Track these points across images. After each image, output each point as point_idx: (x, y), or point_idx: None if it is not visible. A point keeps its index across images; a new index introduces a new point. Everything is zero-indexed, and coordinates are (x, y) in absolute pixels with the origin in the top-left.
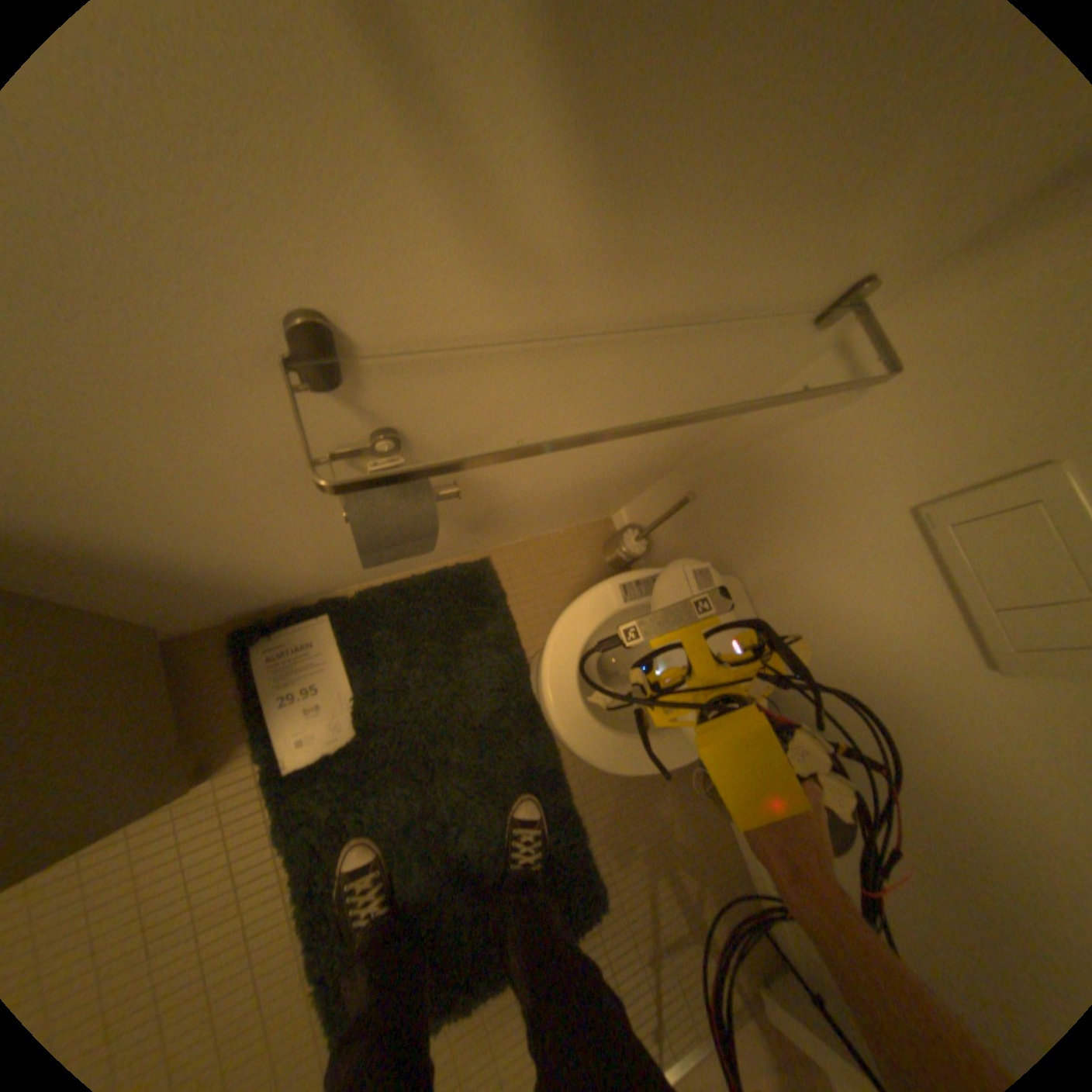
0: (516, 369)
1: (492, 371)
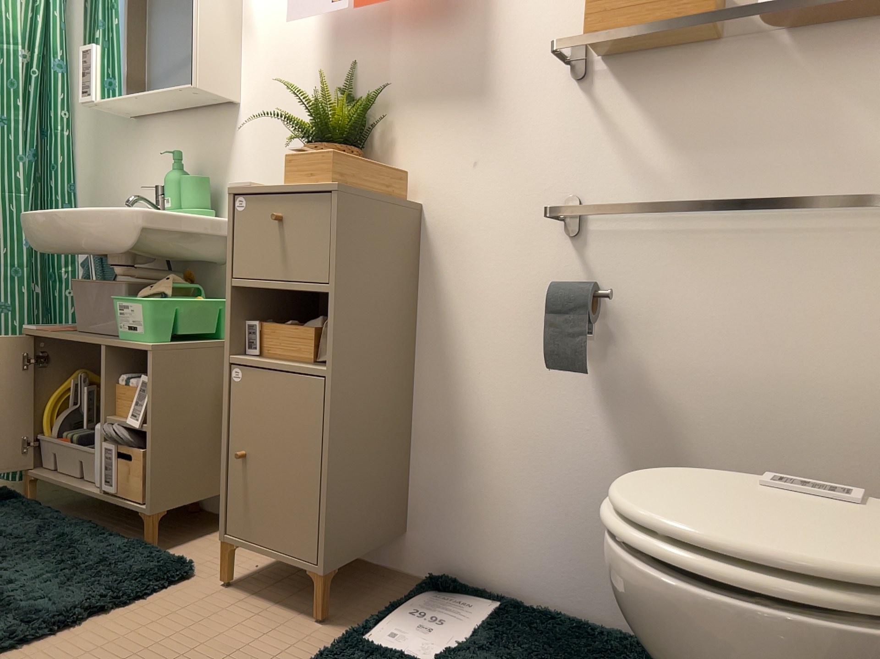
0: (656, 245)
1: (643, 245)
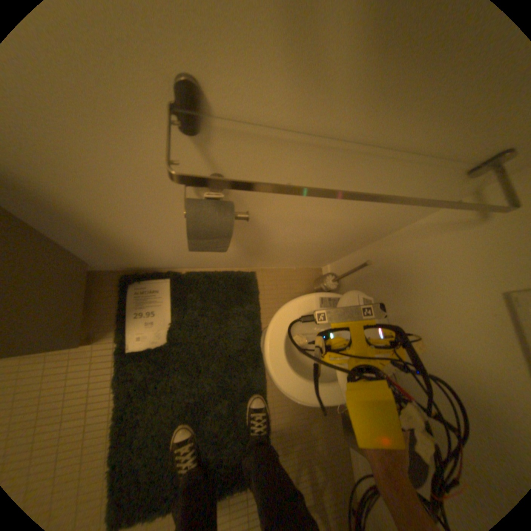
0: (295, 154)
1: (282, 152)
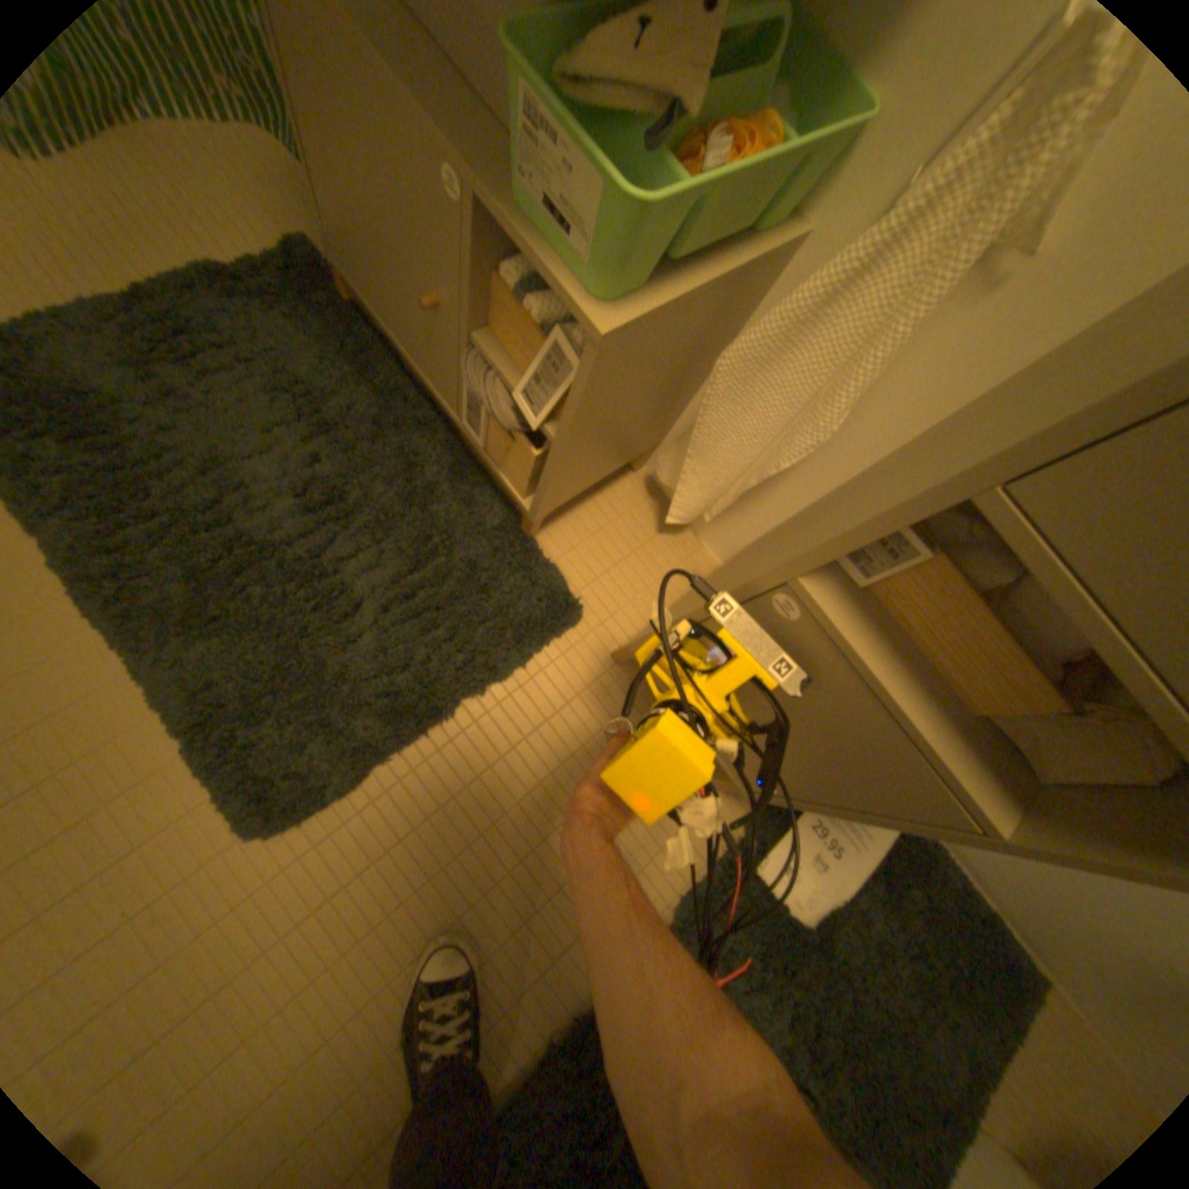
0: None
1: None
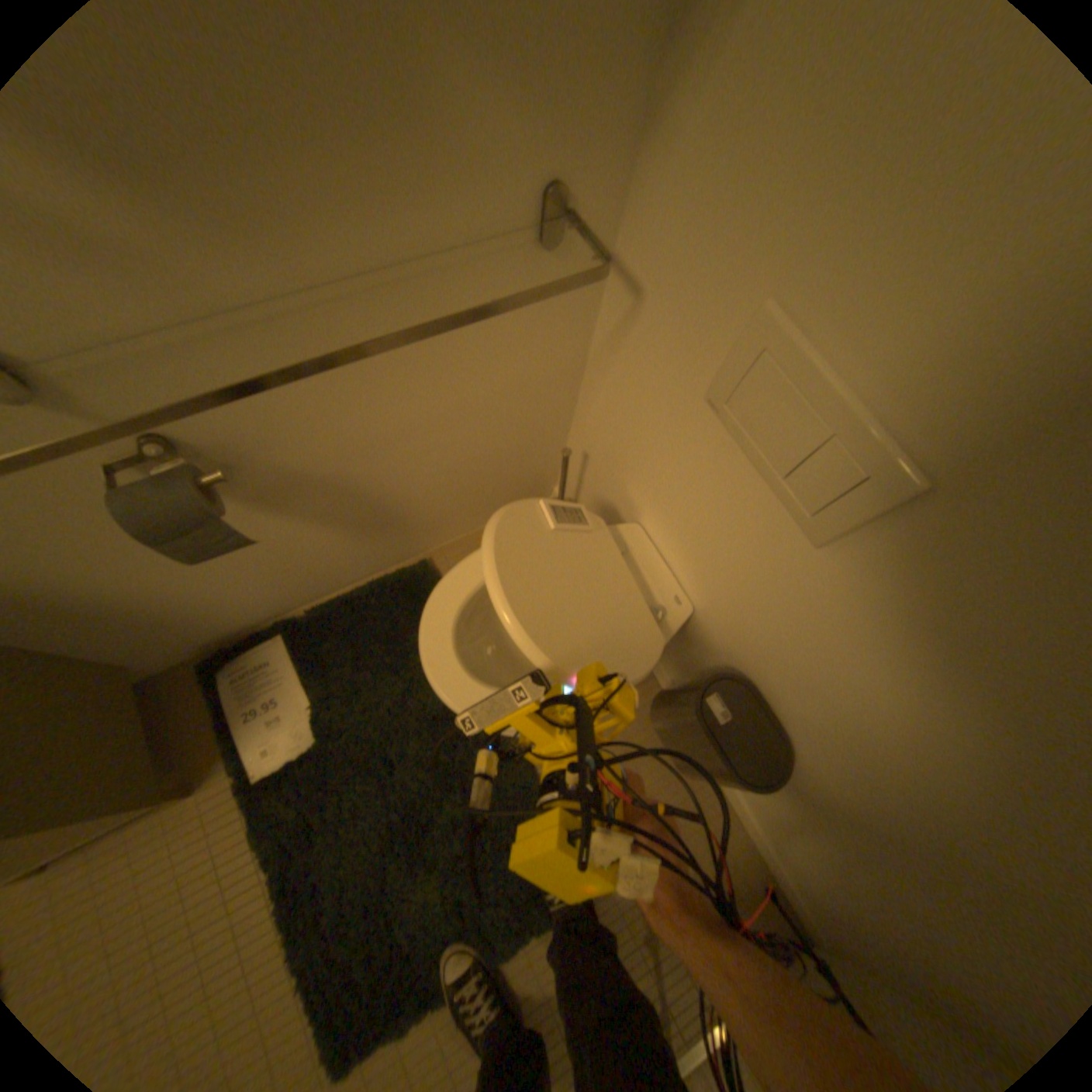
0: (219, 355)
1: (194, 362)
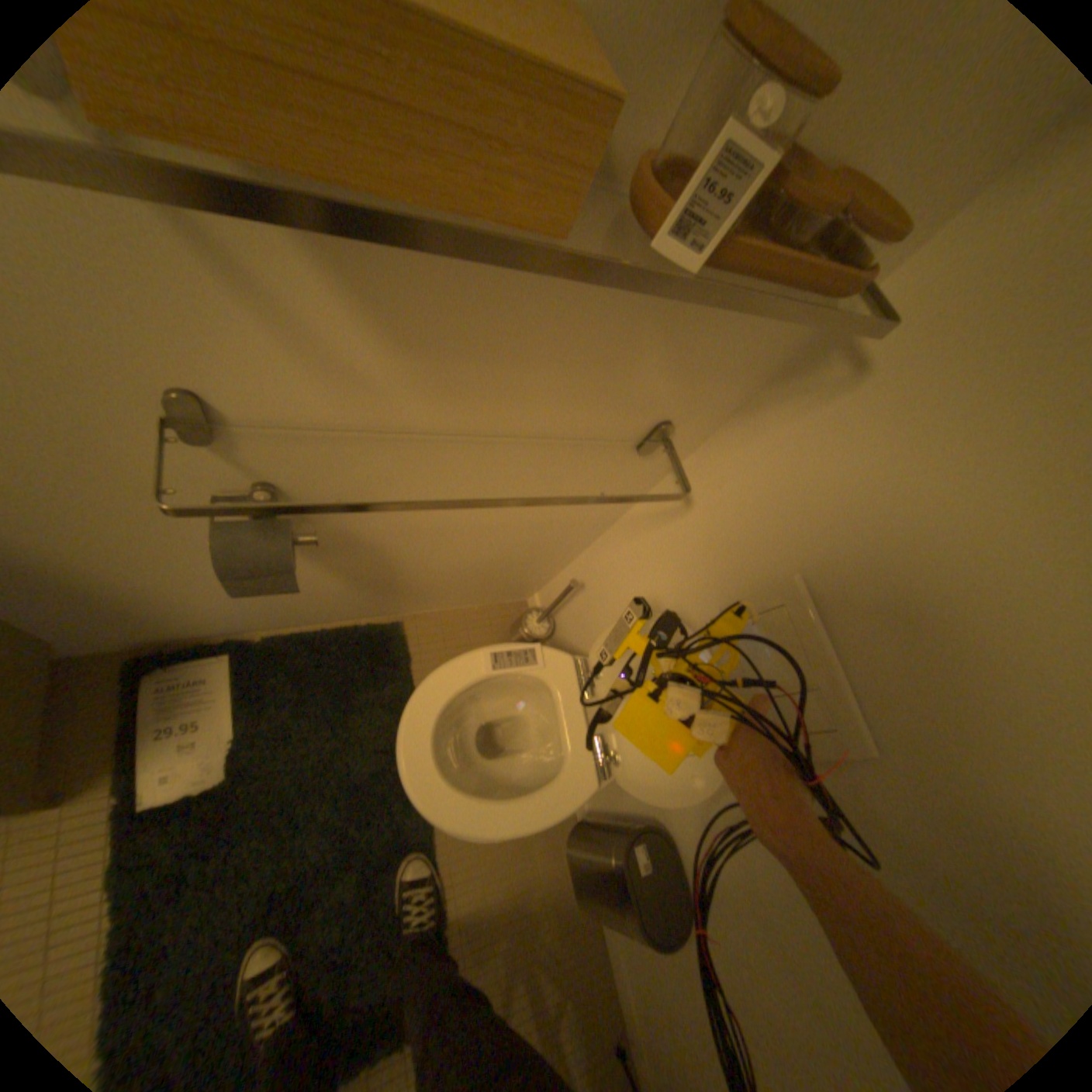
0: (370, 452)
1: (349, 451)
